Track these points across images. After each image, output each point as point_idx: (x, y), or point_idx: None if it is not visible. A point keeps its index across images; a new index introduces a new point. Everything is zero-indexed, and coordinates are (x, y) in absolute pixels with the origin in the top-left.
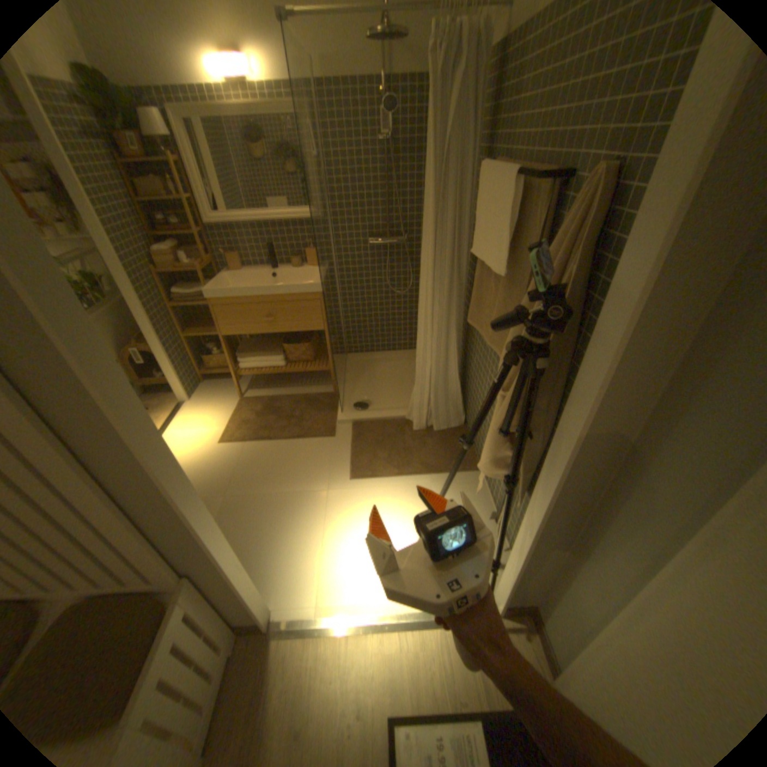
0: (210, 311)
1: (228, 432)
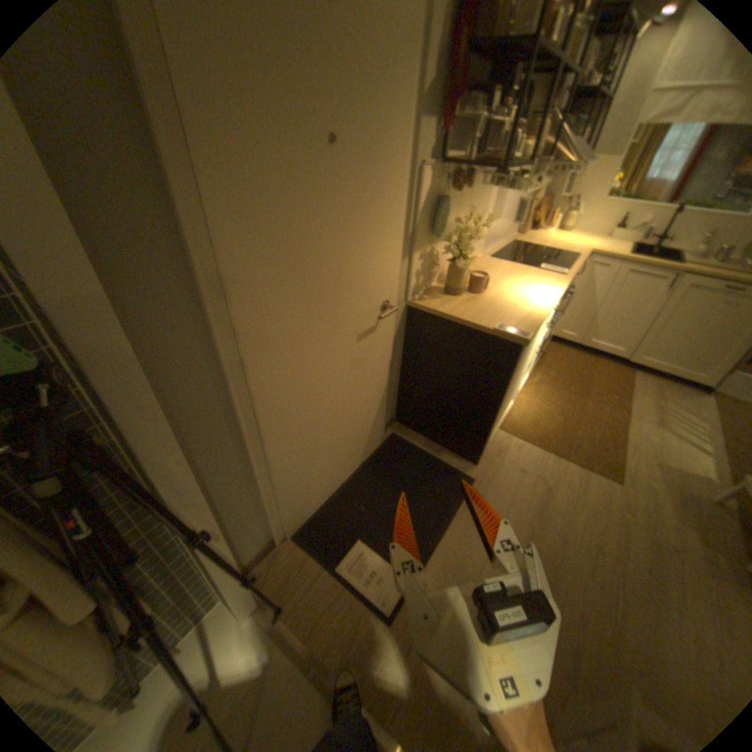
0: None
1: None
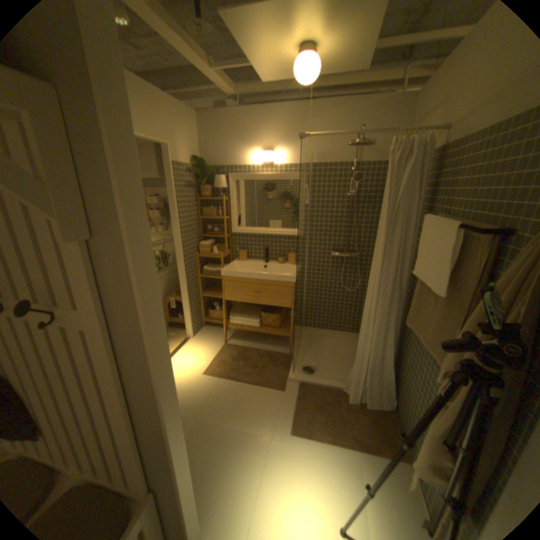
0: (222, 283)
1: (211, 367)
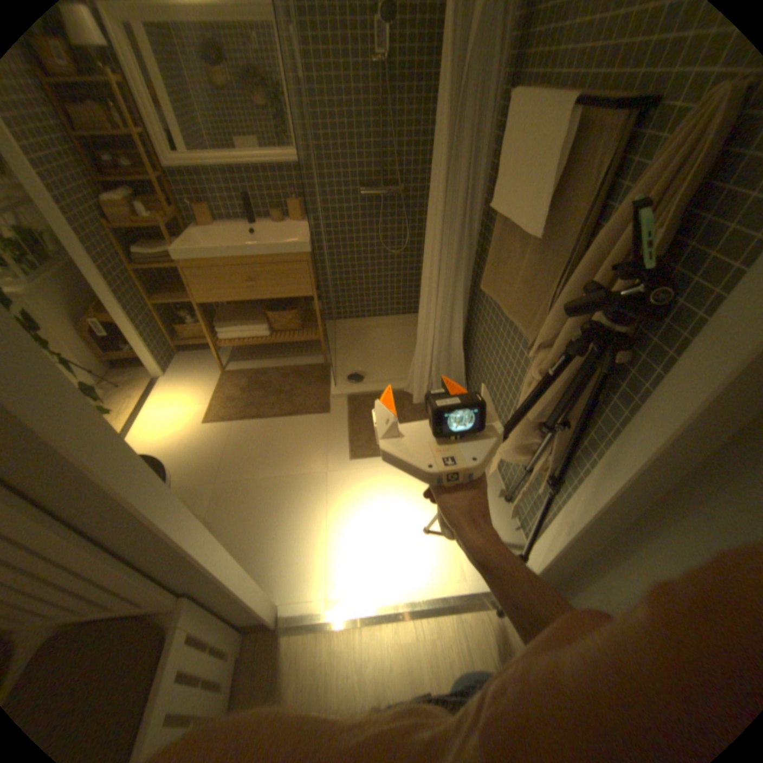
0: (182, 275)
1: (213, 410)
